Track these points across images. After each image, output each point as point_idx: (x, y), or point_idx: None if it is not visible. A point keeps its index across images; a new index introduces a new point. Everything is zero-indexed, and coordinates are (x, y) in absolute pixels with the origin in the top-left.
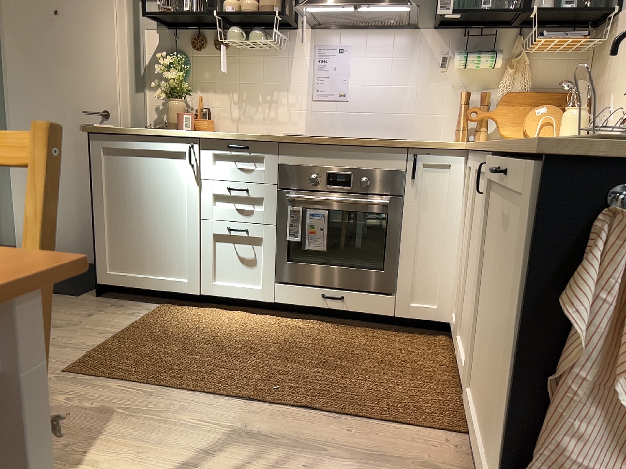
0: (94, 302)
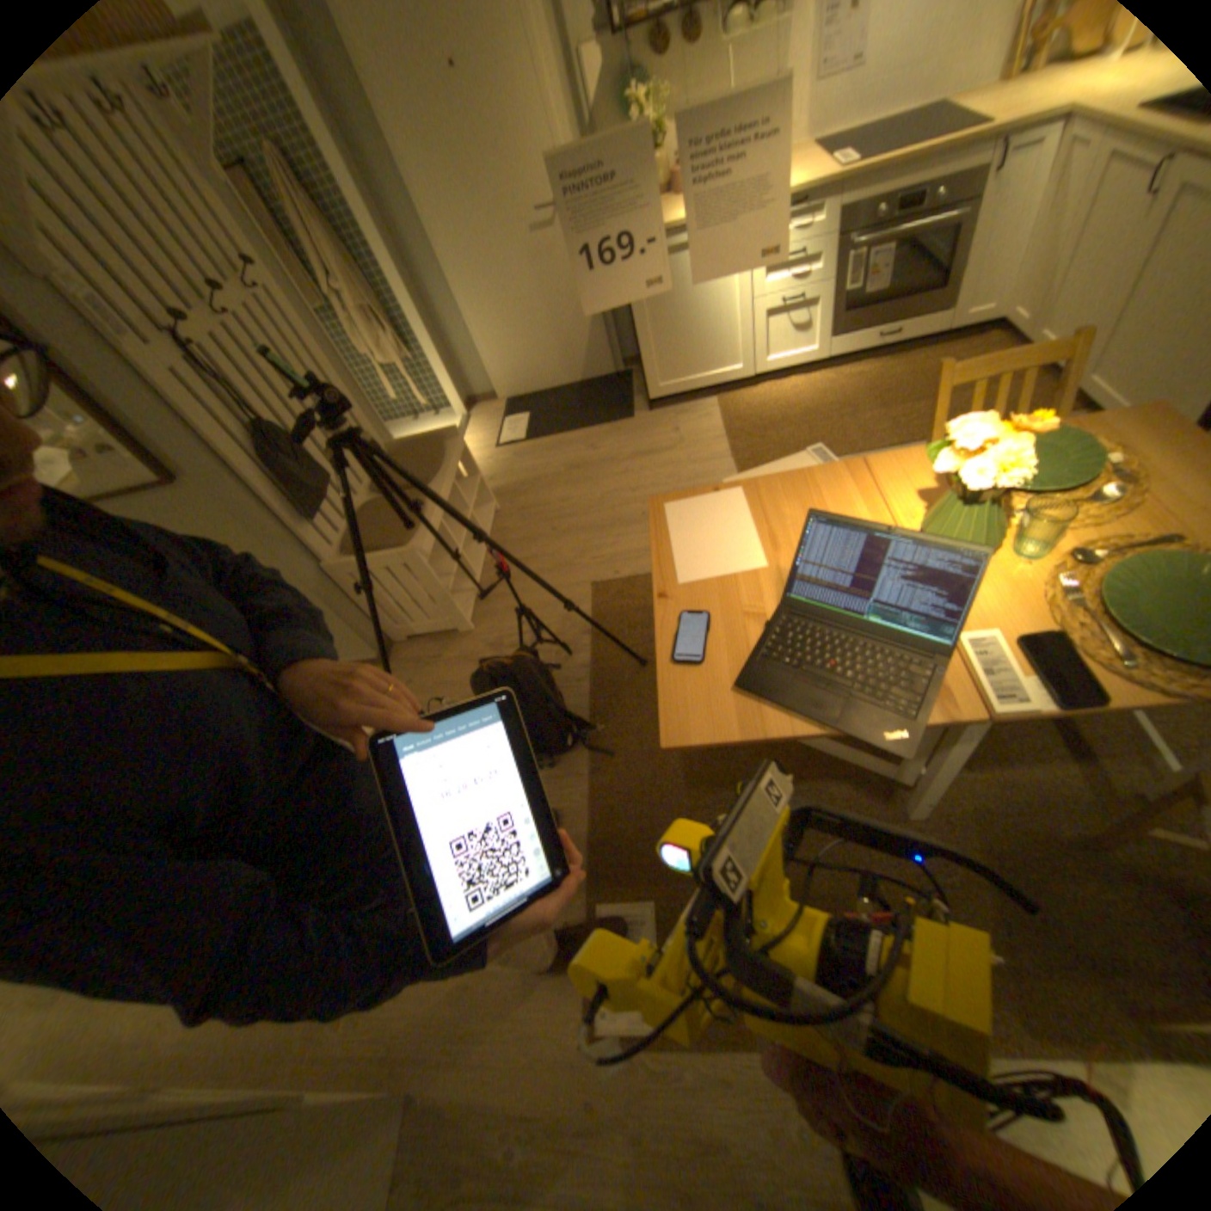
0: (658, 417)
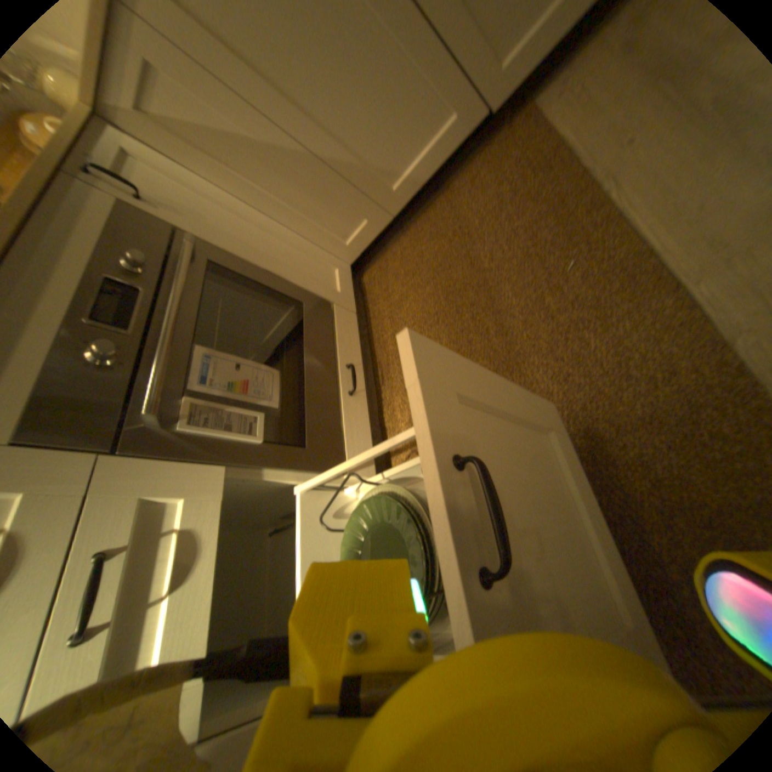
0: None
